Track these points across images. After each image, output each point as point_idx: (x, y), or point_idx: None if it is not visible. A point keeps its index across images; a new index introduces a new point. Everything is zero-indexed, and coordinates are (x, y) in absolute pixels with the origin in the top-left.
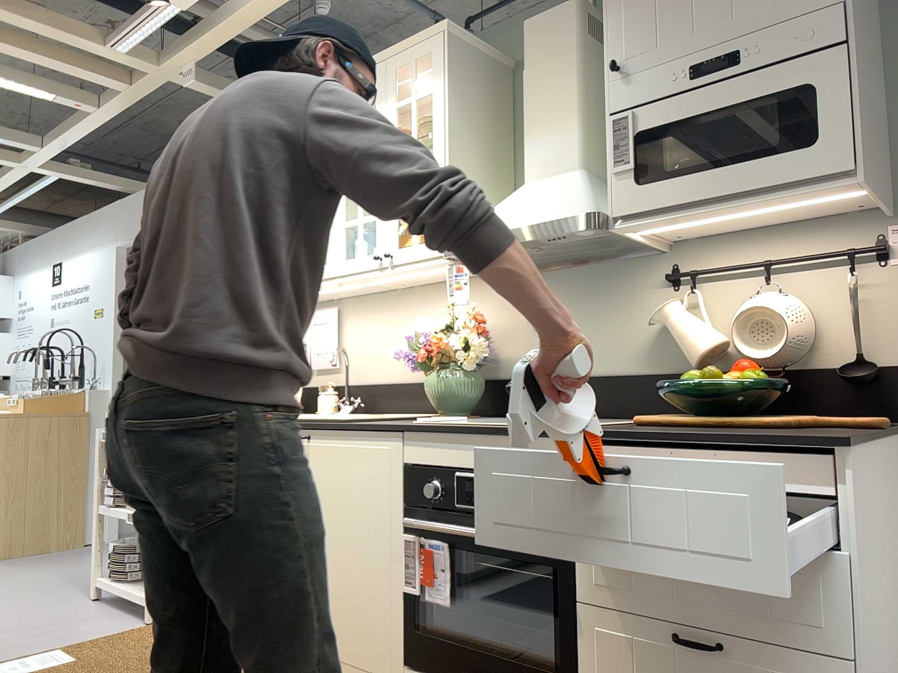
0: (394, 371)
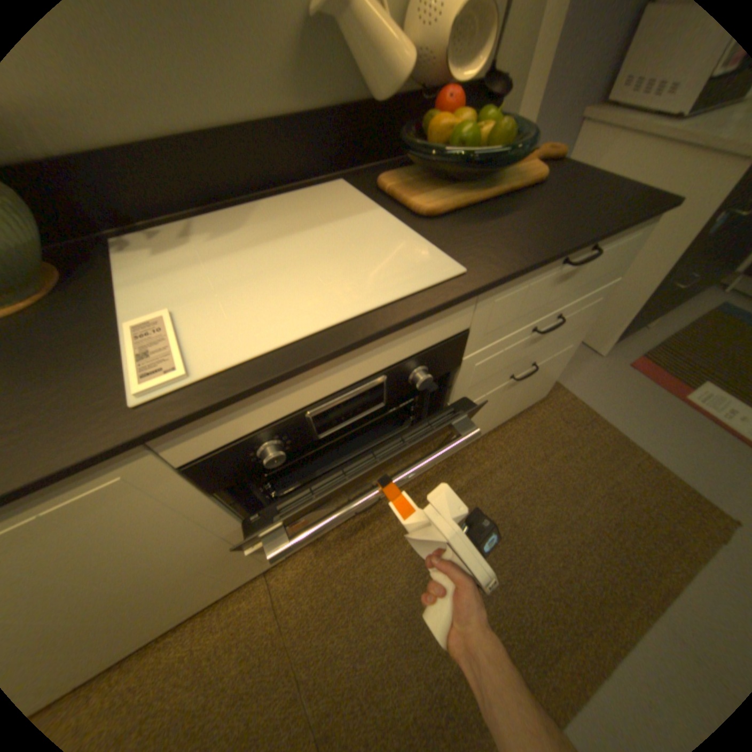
0: None
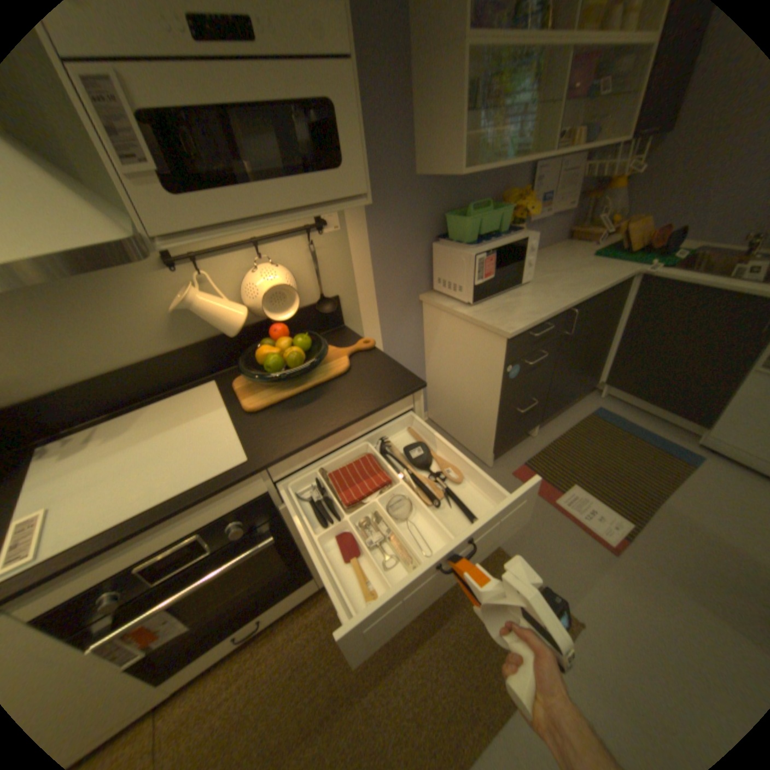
0: None
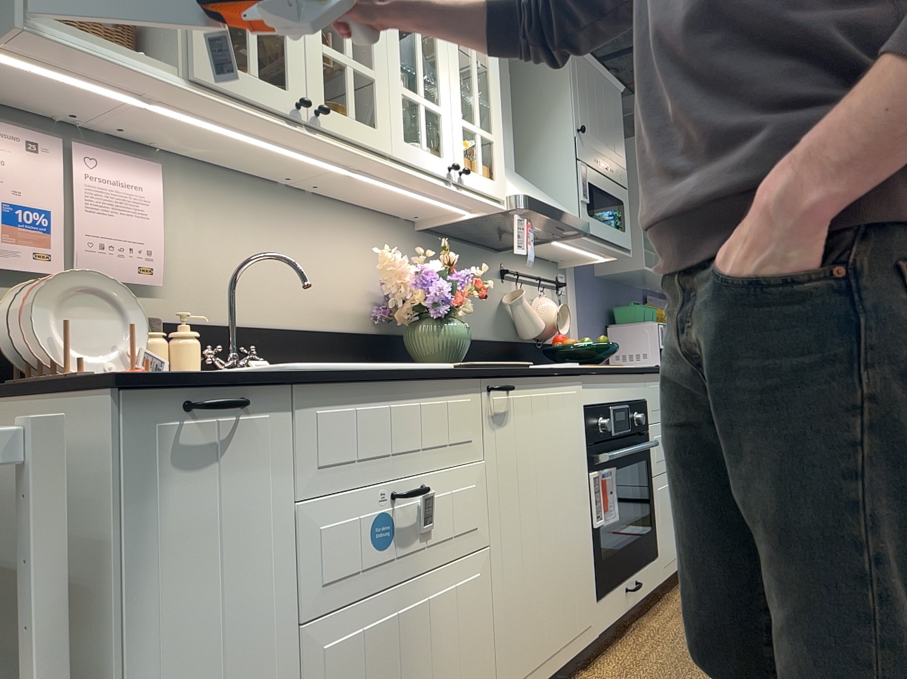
0: (280, 310)
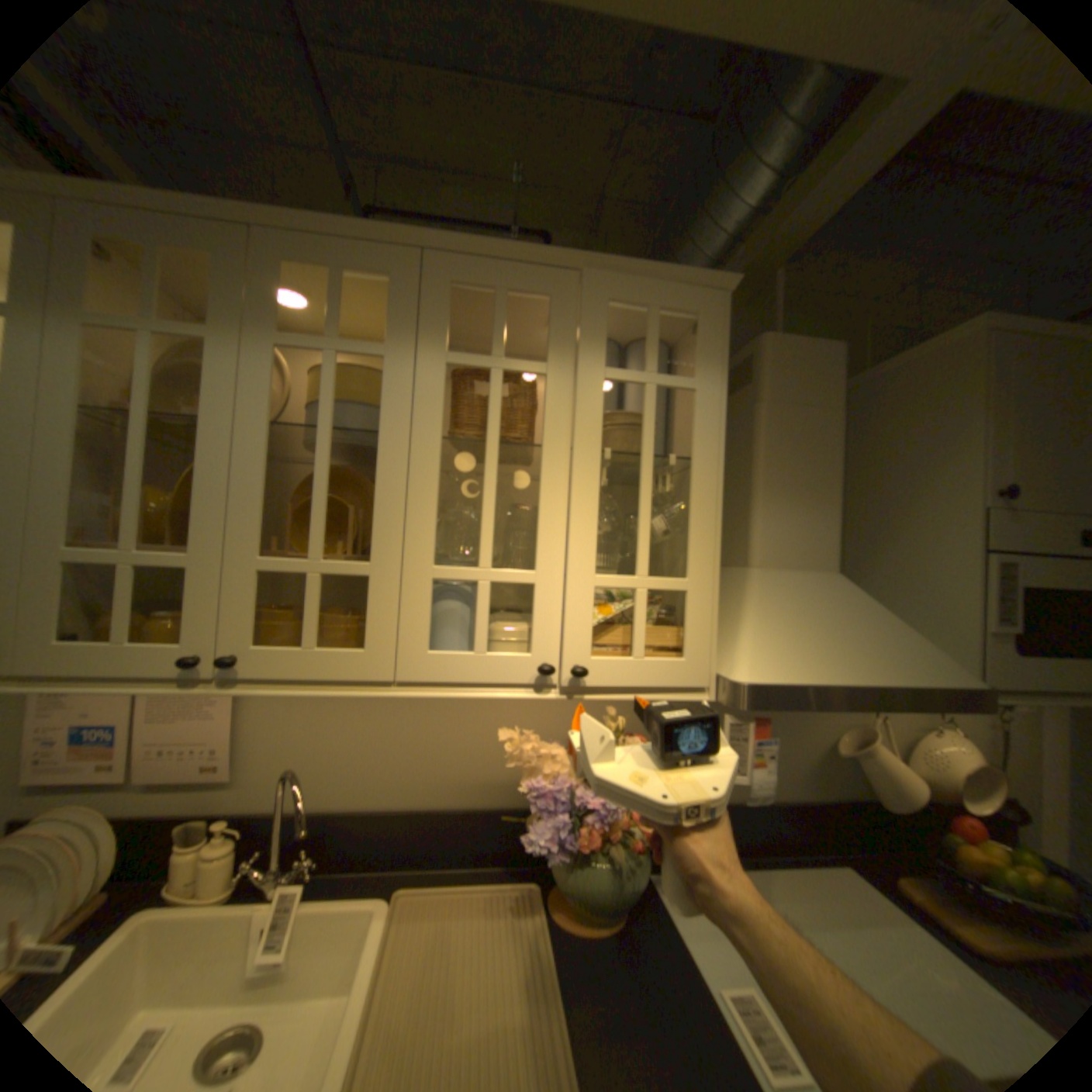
0: (390, 789)
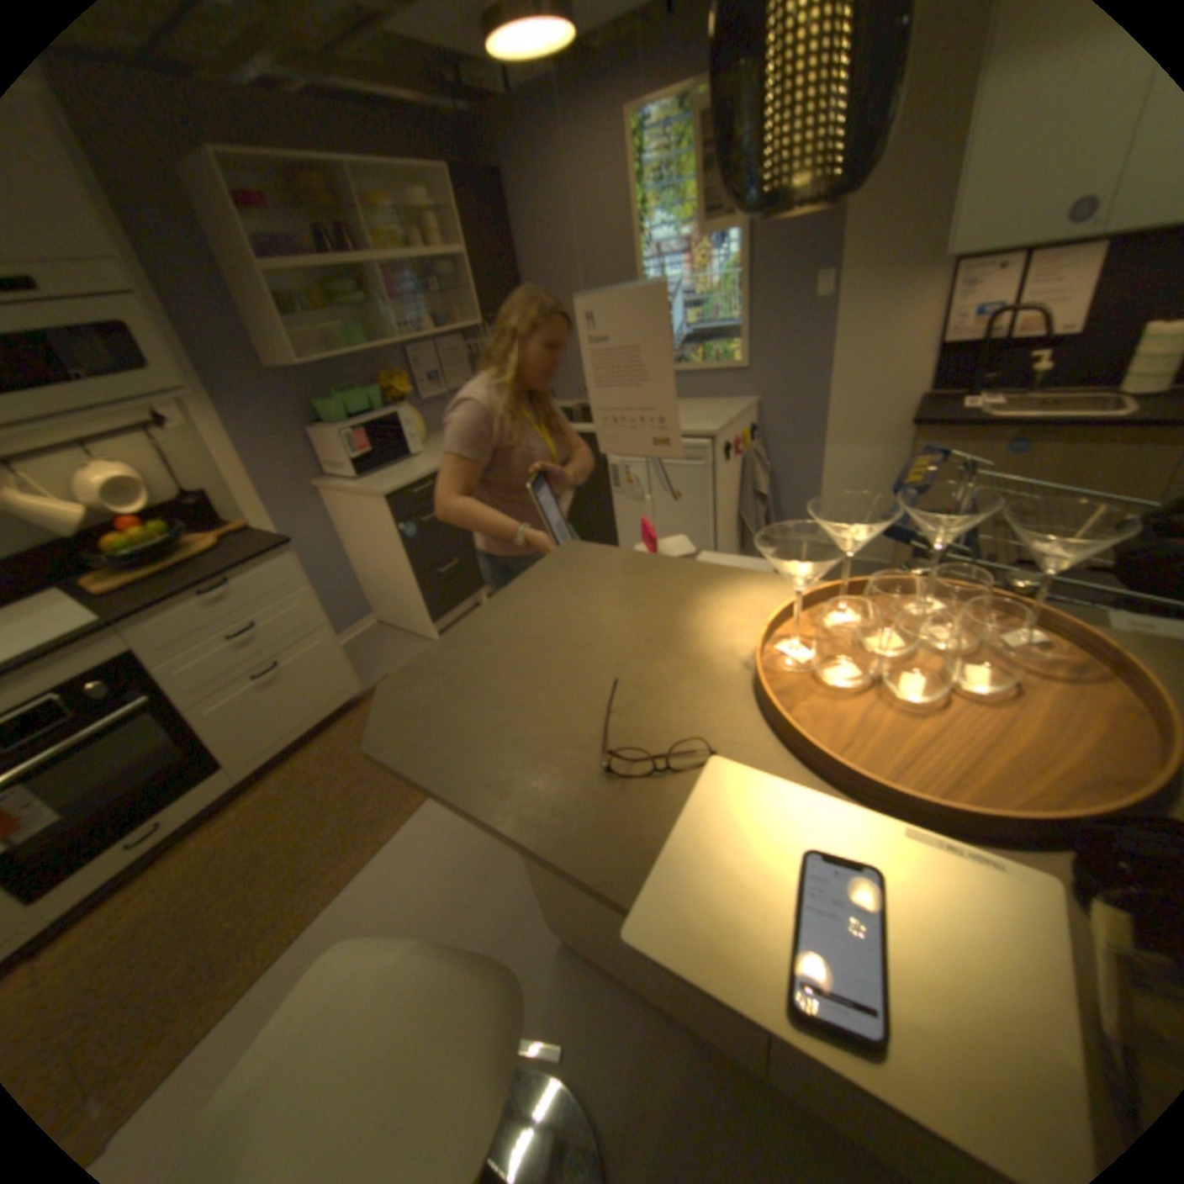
0: None
